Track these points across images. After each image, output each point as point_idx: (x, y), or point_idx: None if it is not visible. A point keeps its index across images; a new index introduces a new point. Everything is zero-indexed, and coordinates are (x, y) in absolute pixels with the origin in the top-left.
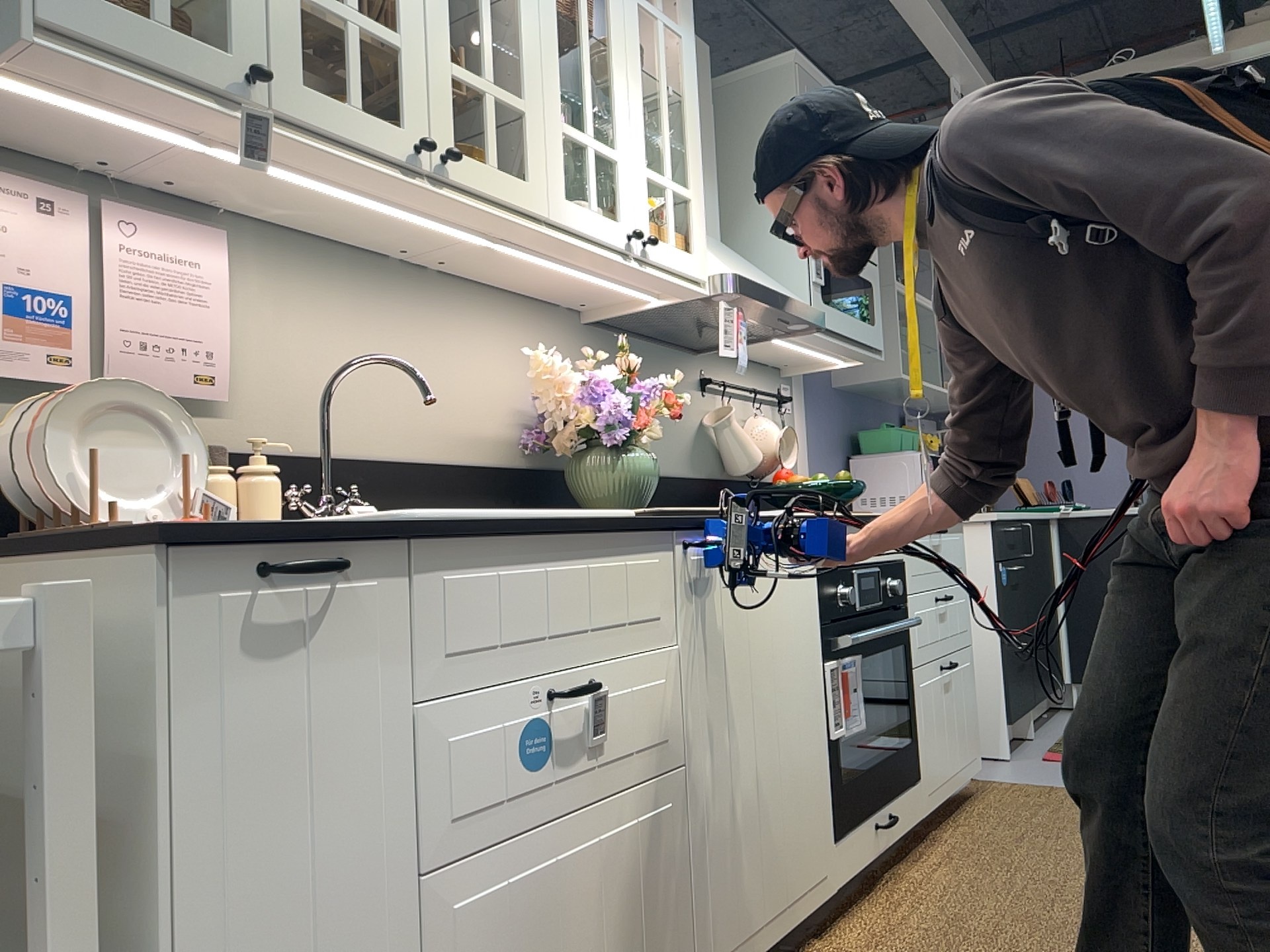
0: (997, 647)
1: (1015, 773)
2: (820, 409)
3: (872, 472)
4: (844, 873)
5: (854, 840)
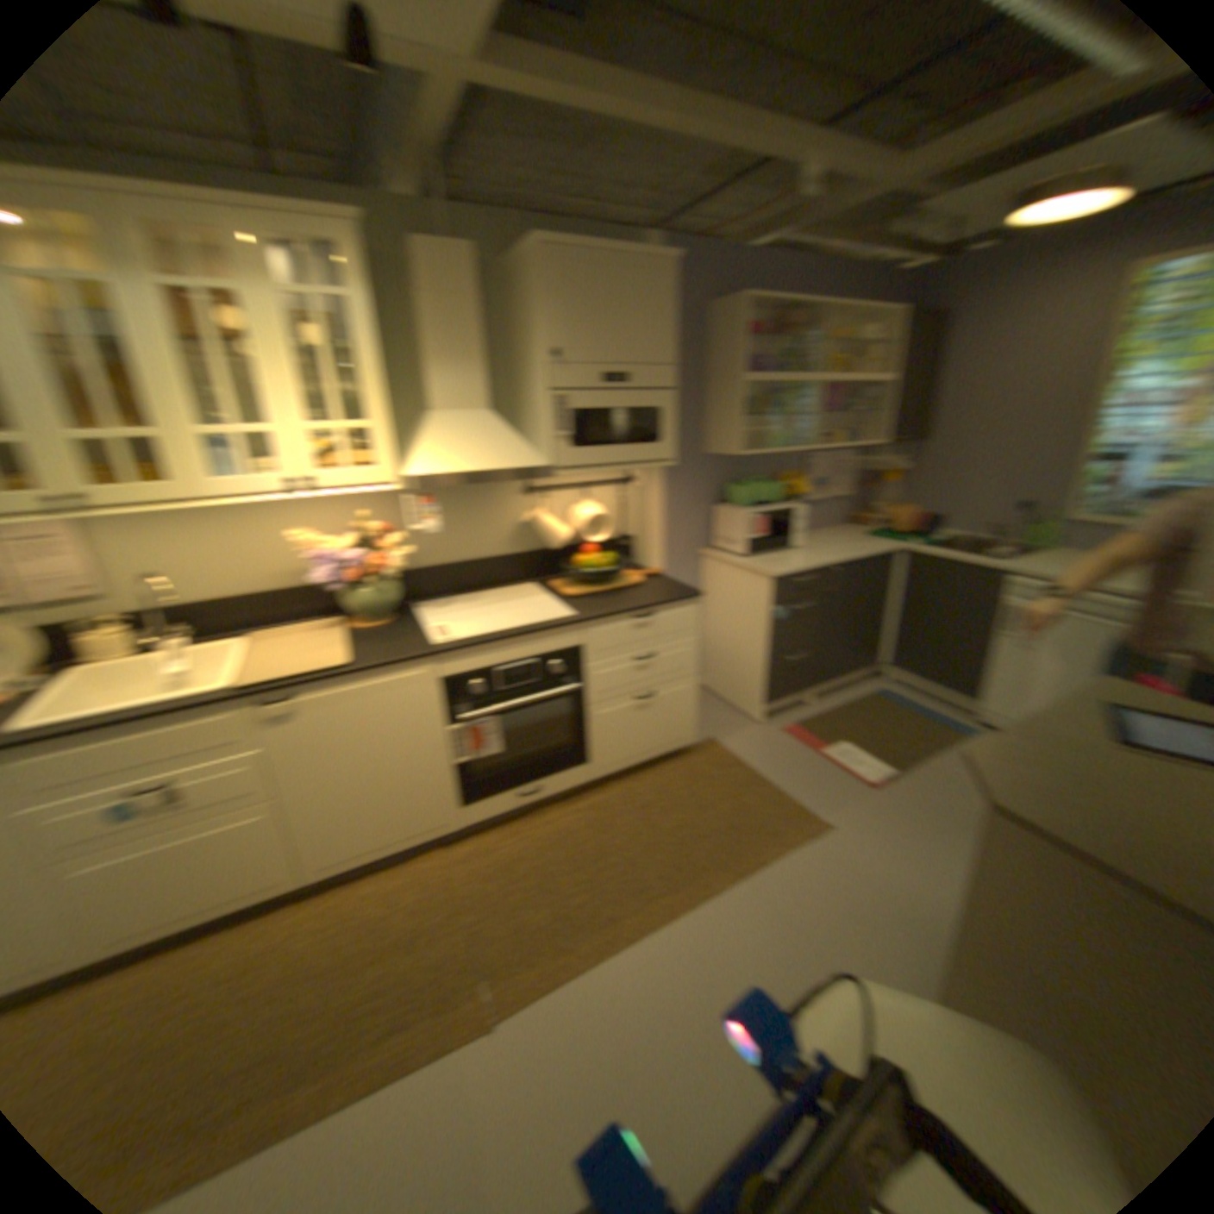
0: (760, 660)
1: (739, 742)
2: (674, 477)
3: (720, 519)
4: (464, 823)
5: (479, 807)
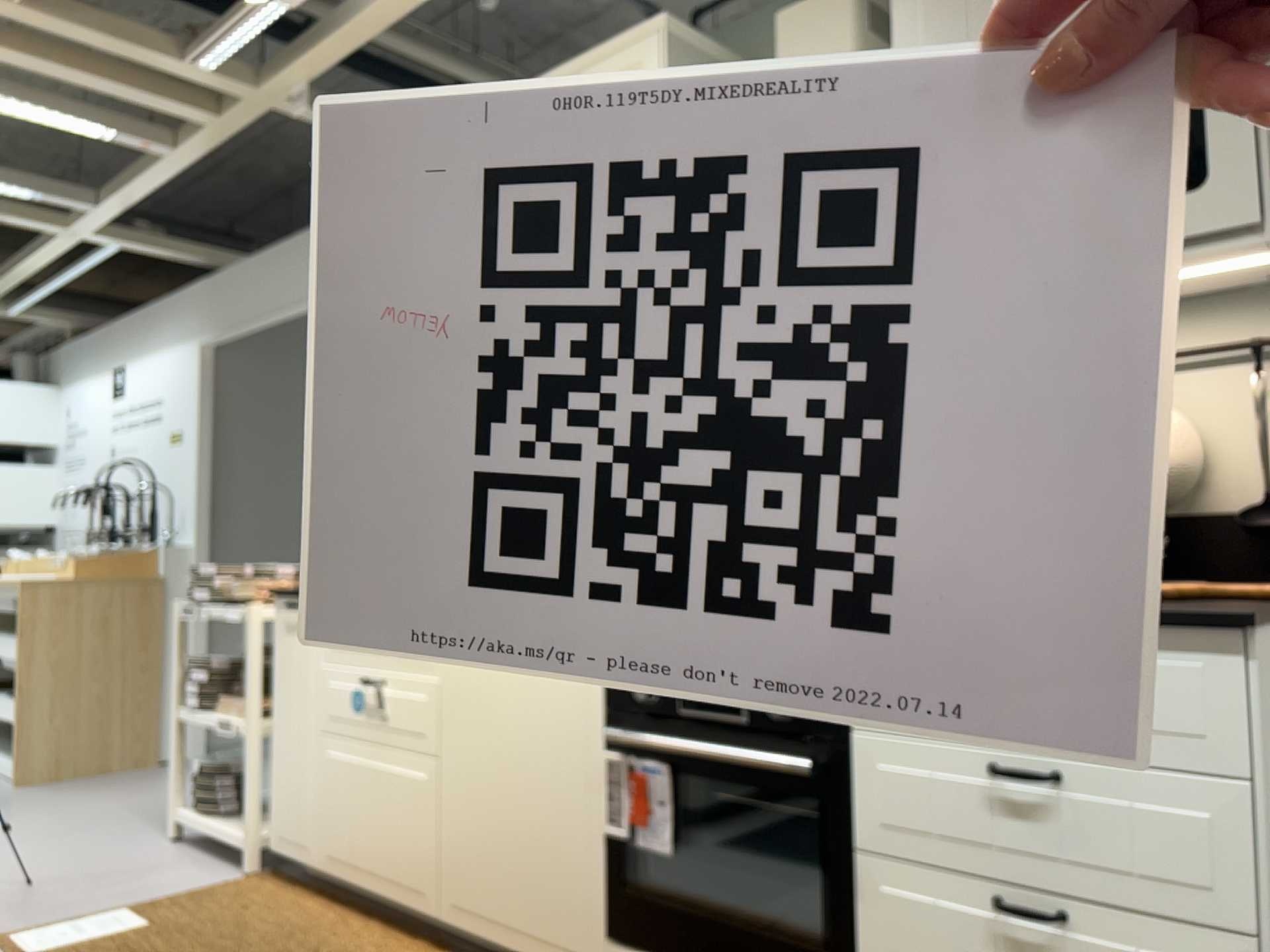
0: None
1: None
2: None
3: None
4: None
5: None
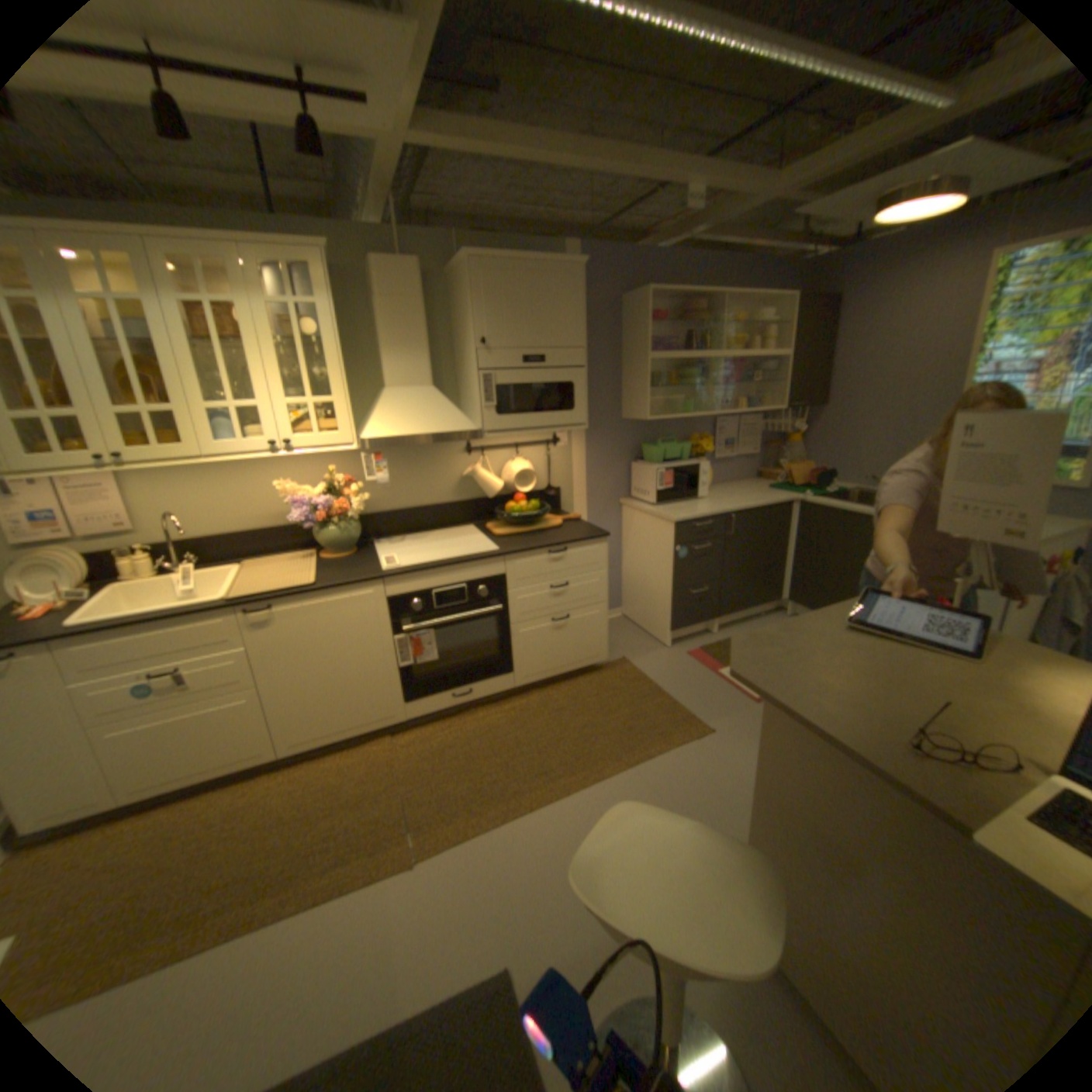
0: (670, 594)
1: (651, 663)
2: (599, 439)
3: (640, 474)
4: (413, 716)
5: (426, 704)
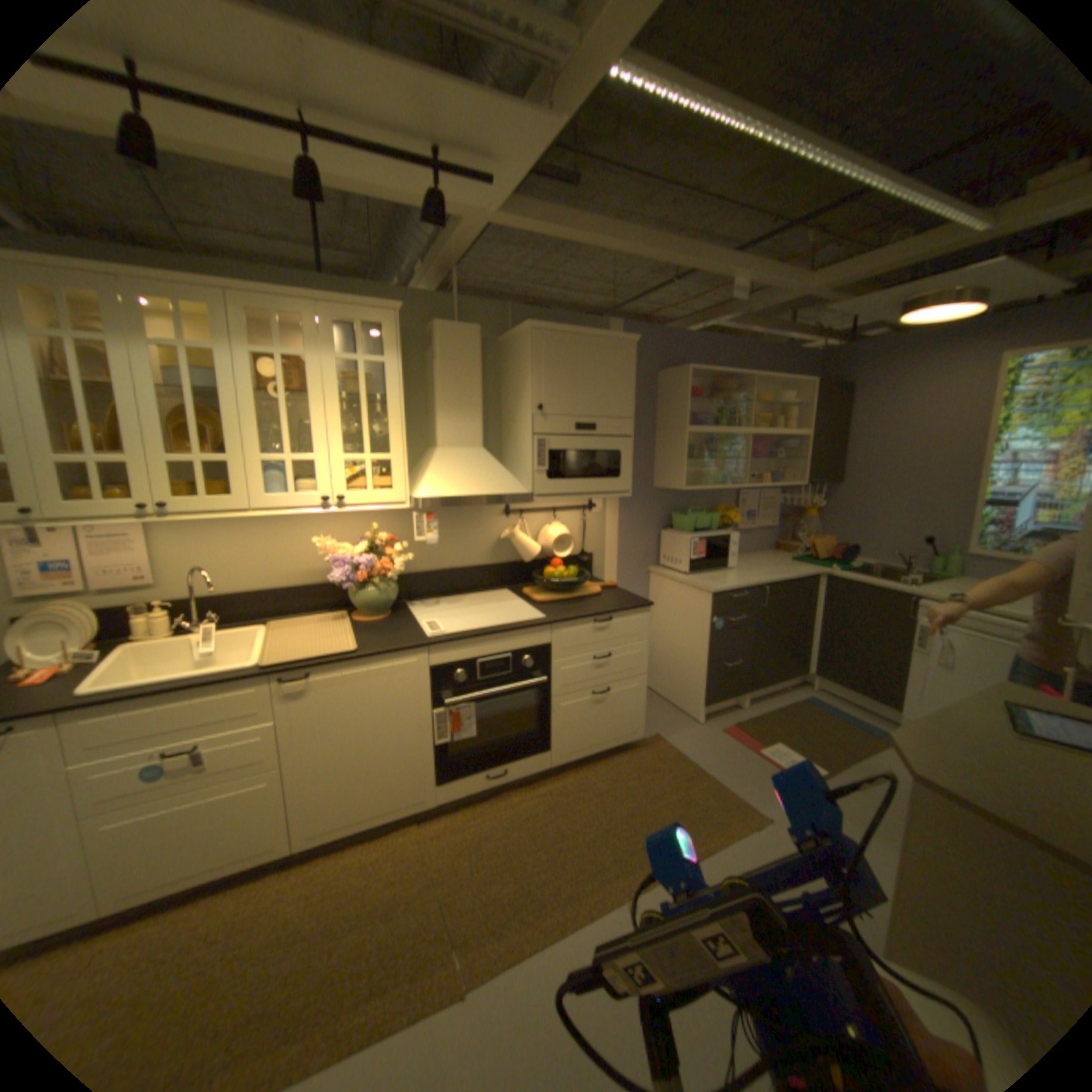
0: (705, 666)
1: (686, 740)
2: (631, 506)
3: (670, 542)
4: (444, 801)
5: (458, 786)
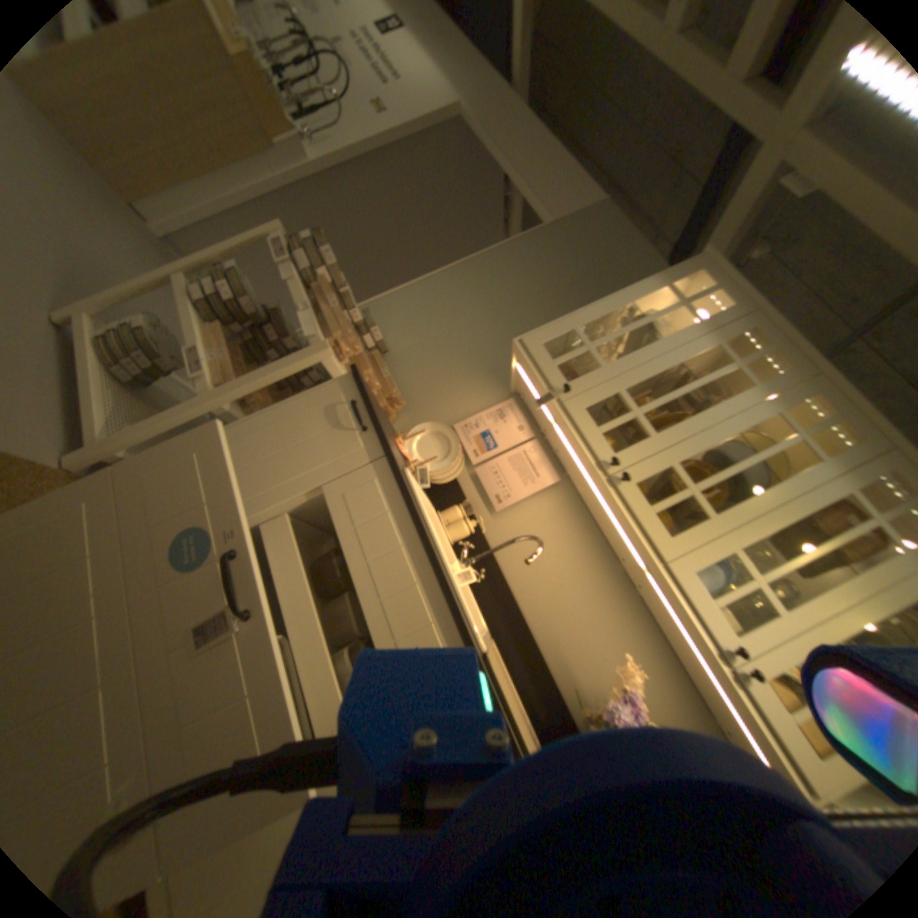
0: None
1: None
2: None
3: None
4: None
5: None
